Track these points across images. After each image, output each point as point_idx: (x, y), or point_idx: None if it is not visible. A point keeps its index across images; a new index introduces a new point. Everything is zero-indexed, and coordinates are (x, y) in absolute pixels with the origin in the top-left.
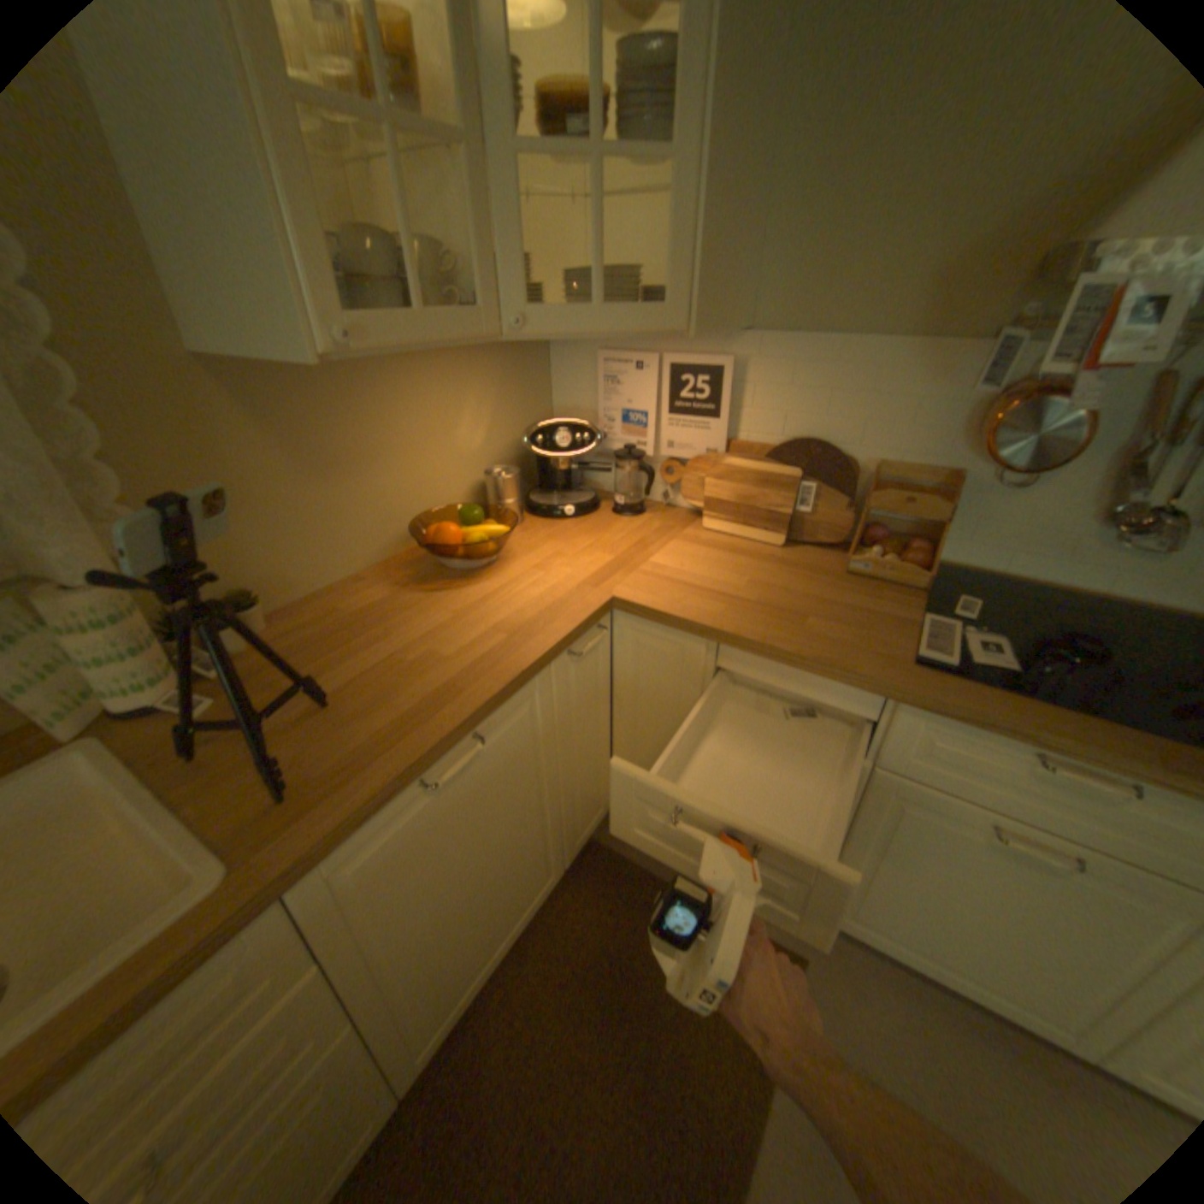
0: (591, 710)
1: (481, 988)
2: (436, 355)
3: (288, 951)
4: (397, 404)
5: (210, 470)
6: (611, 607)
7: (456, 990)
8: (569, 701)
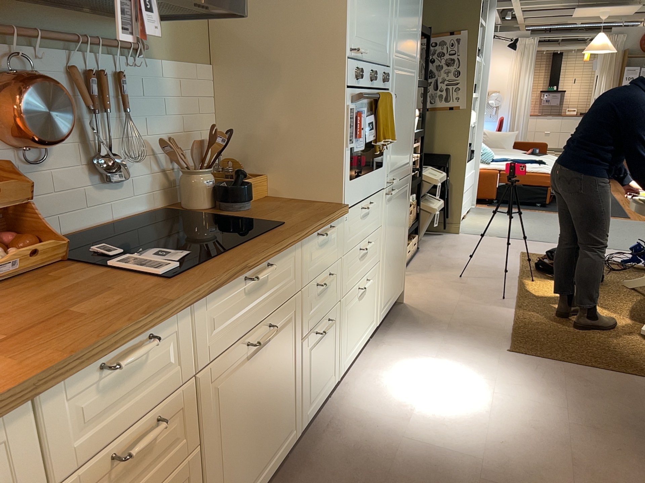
0: None
1: None
2: None
3: None
4: None
5: None
6: None
7: None
8: None
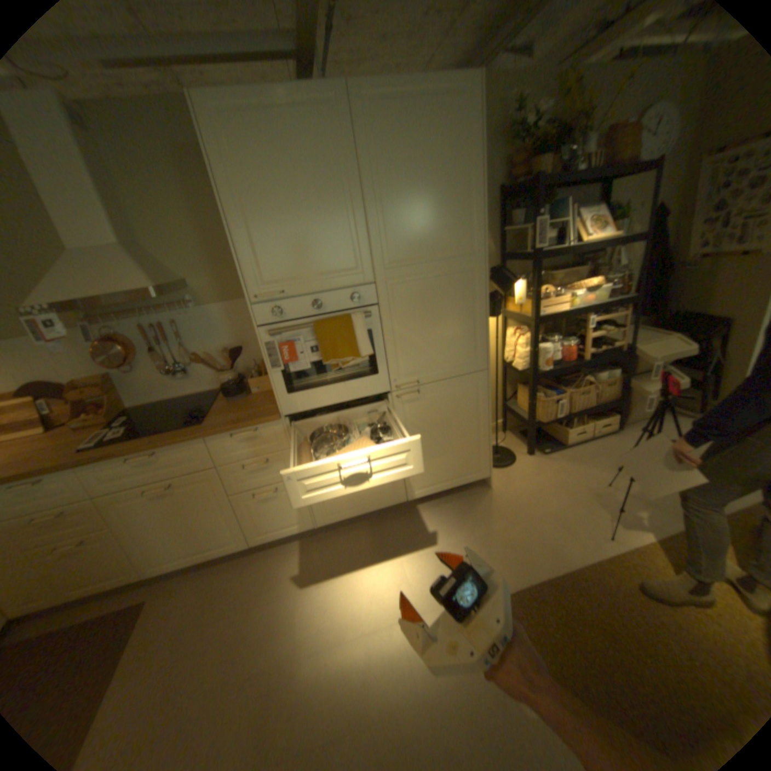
0: None
1: None
2: None
3: None
4: None
5: None
6: None
7: None
8: None
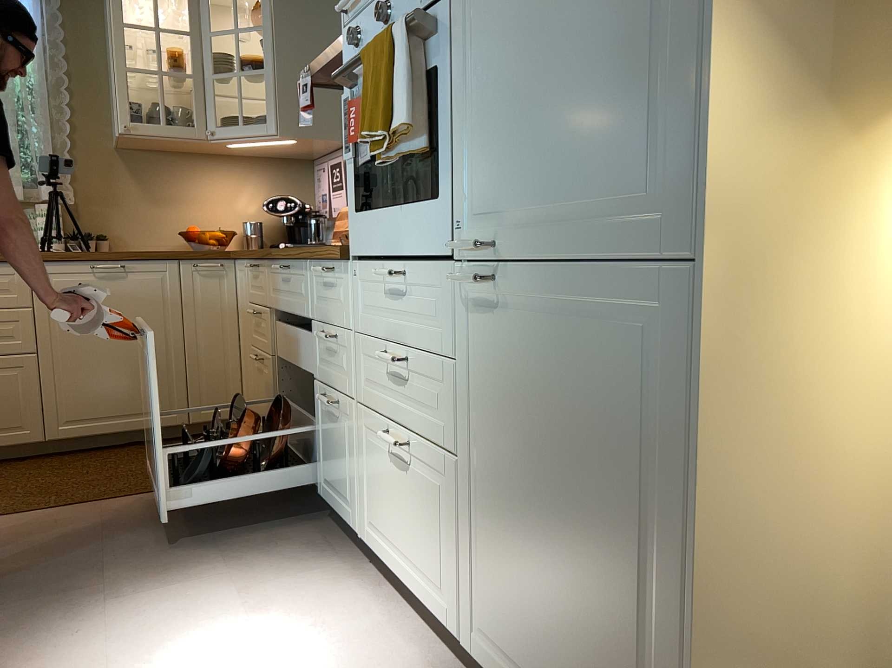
0: (214, 314)
1: (106, 433)
2: (227, 164)
3: (24, 290)
4: (200, 180)
5: (108, 187)
6: (225, 253)
7: (89, 409)
8: (193, 294)
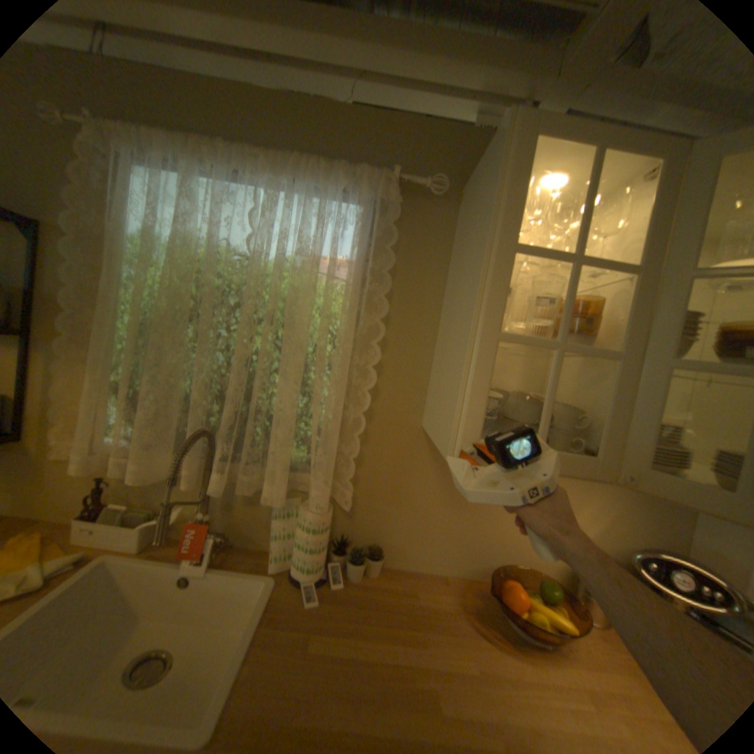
0: None
1: None
2: None
3: None
4: None
5: (402, 478)
6: None
7: None
8: None
